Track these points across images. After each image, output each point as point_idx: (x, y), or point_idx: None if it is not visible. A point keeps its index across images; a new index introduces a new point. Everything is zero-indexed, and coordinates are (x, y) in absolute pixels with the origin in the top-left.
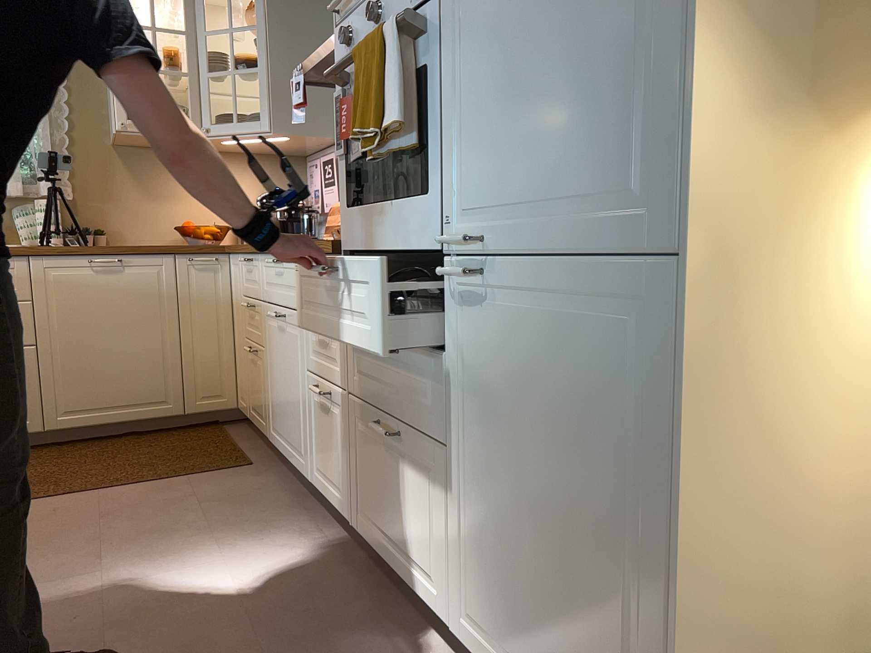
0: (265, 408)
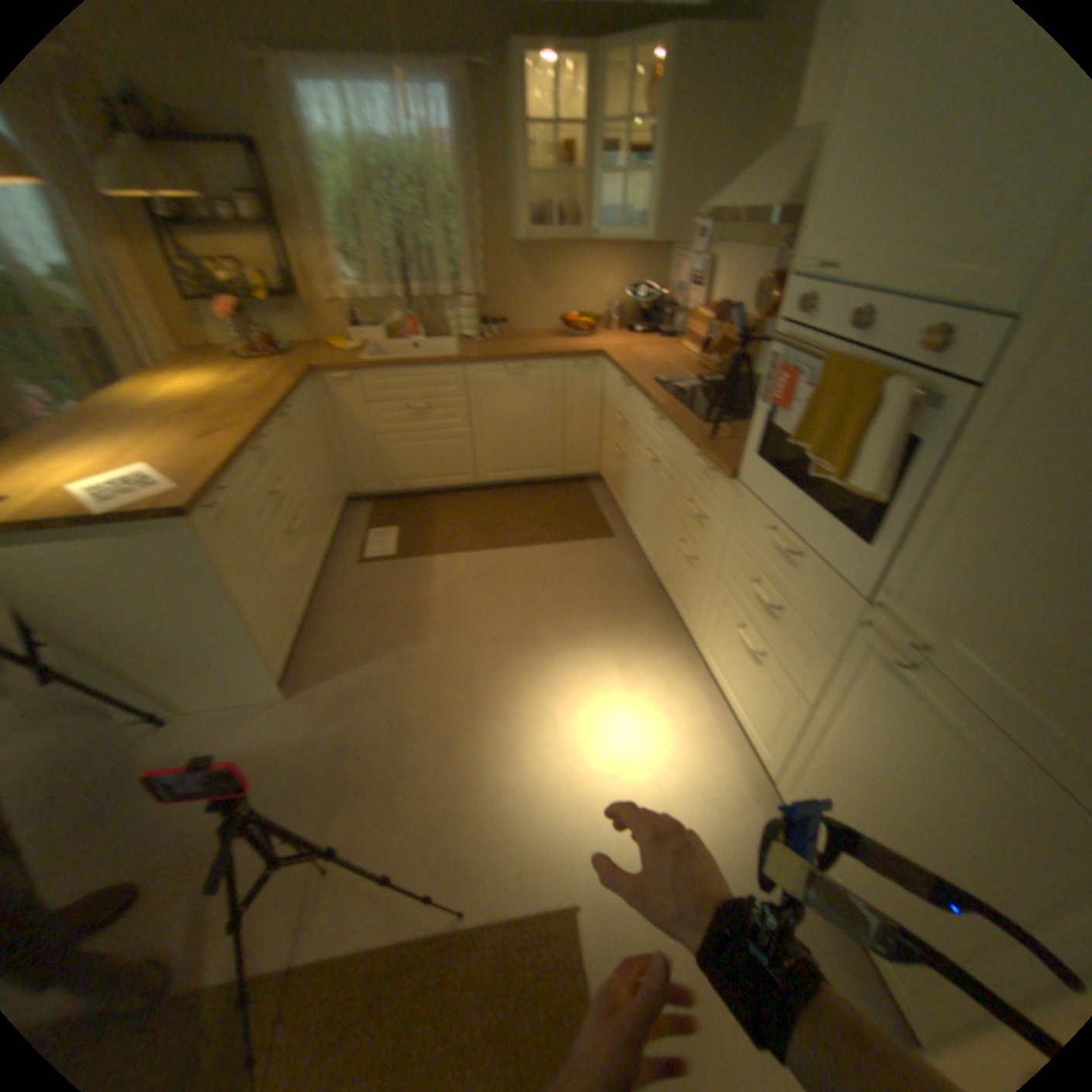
0: (626, 501)
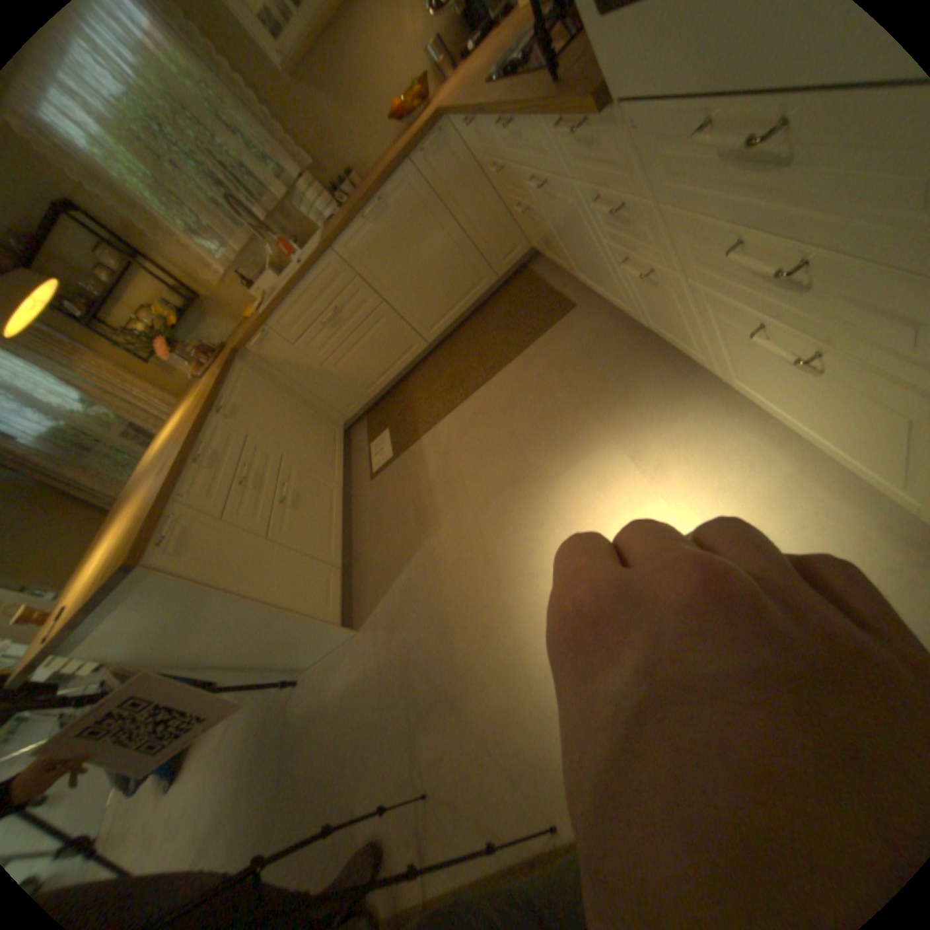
0: (562, 253)
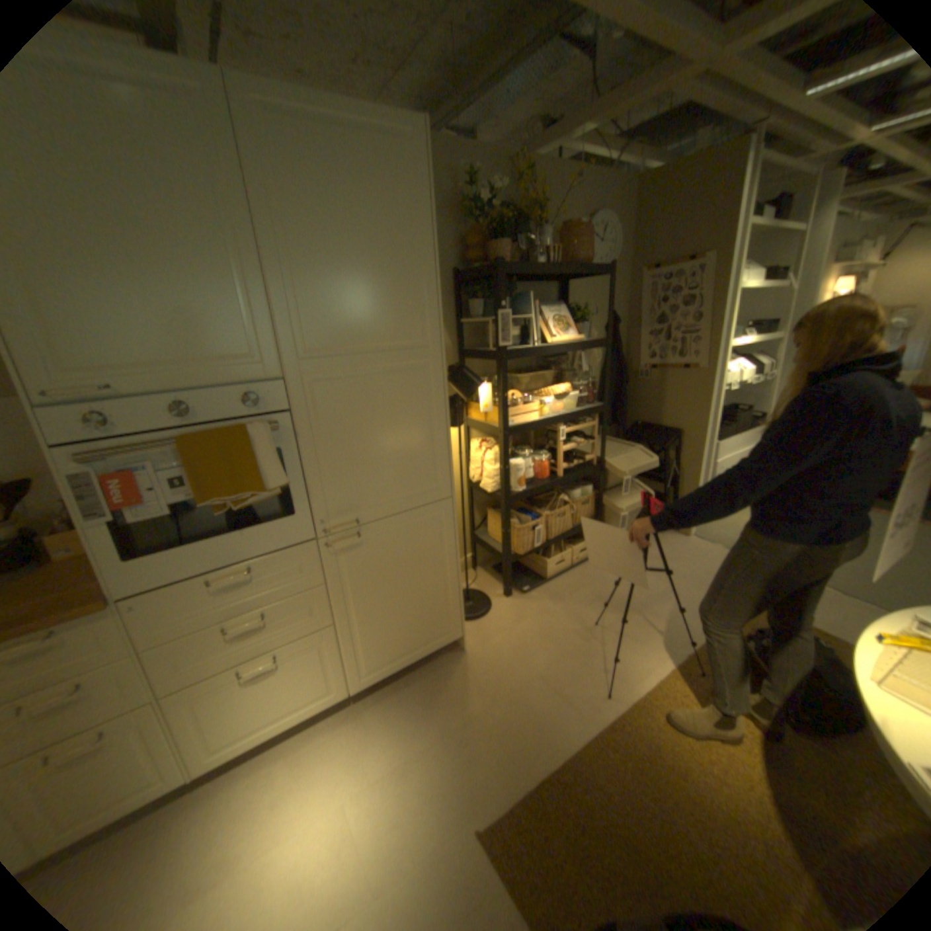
0: None
